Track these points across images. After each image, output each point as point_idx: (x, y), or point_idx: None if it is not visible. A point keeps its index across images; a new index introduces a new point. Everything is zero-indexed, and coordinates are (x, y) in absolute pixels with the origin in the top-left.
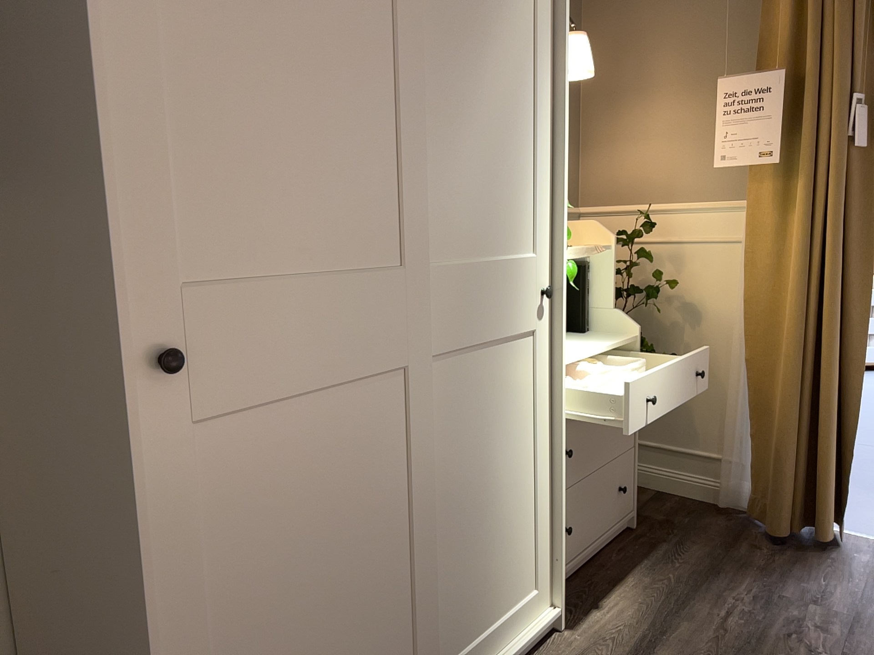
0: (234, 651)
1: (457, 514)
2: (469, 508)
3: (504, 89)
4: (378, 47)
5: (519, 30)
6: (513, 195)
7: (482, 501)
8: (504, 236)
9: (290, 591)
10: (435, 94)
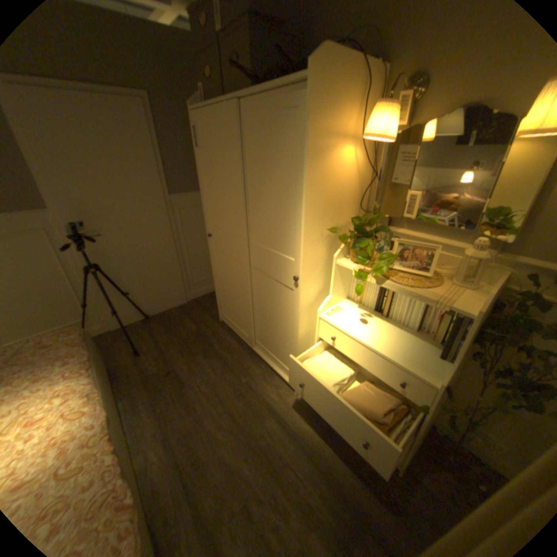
0: (220, 285)
1: (261, 315)
2: (265, 318)
3: (279, 182)
4: (230, 175)
5: (288, 150)
6: (284, 230)
7: (270, 321)
8: (279, 244)
9: (225, 285)
10: (251, 186)
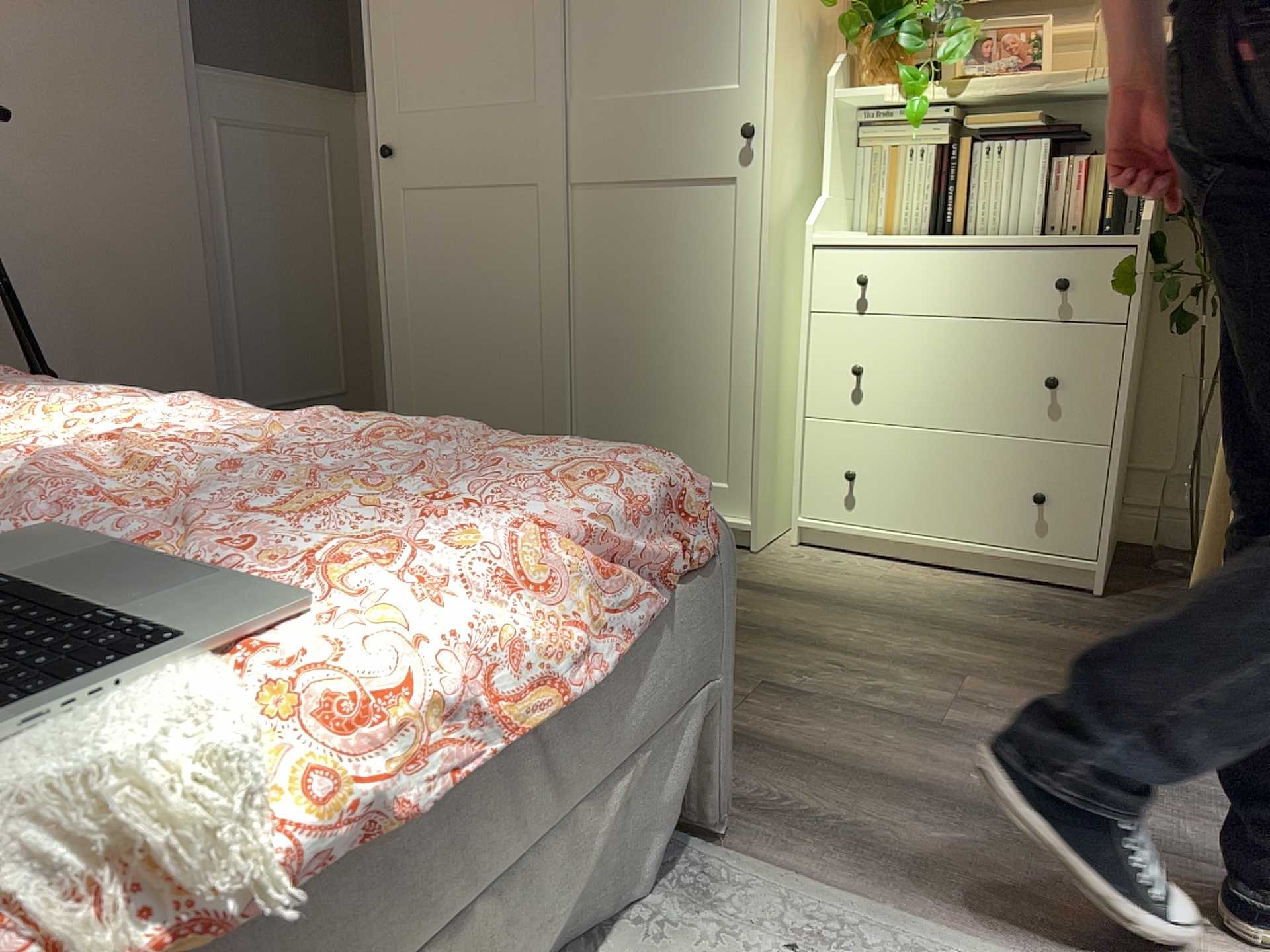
0: (416, 332)
1: (608, 344)
2: (624, 345)
3: None
4: None
5: None
6: (702, 15)
7: (643, 347)
8: (684, 65)
9: (446, 316)
10: None
